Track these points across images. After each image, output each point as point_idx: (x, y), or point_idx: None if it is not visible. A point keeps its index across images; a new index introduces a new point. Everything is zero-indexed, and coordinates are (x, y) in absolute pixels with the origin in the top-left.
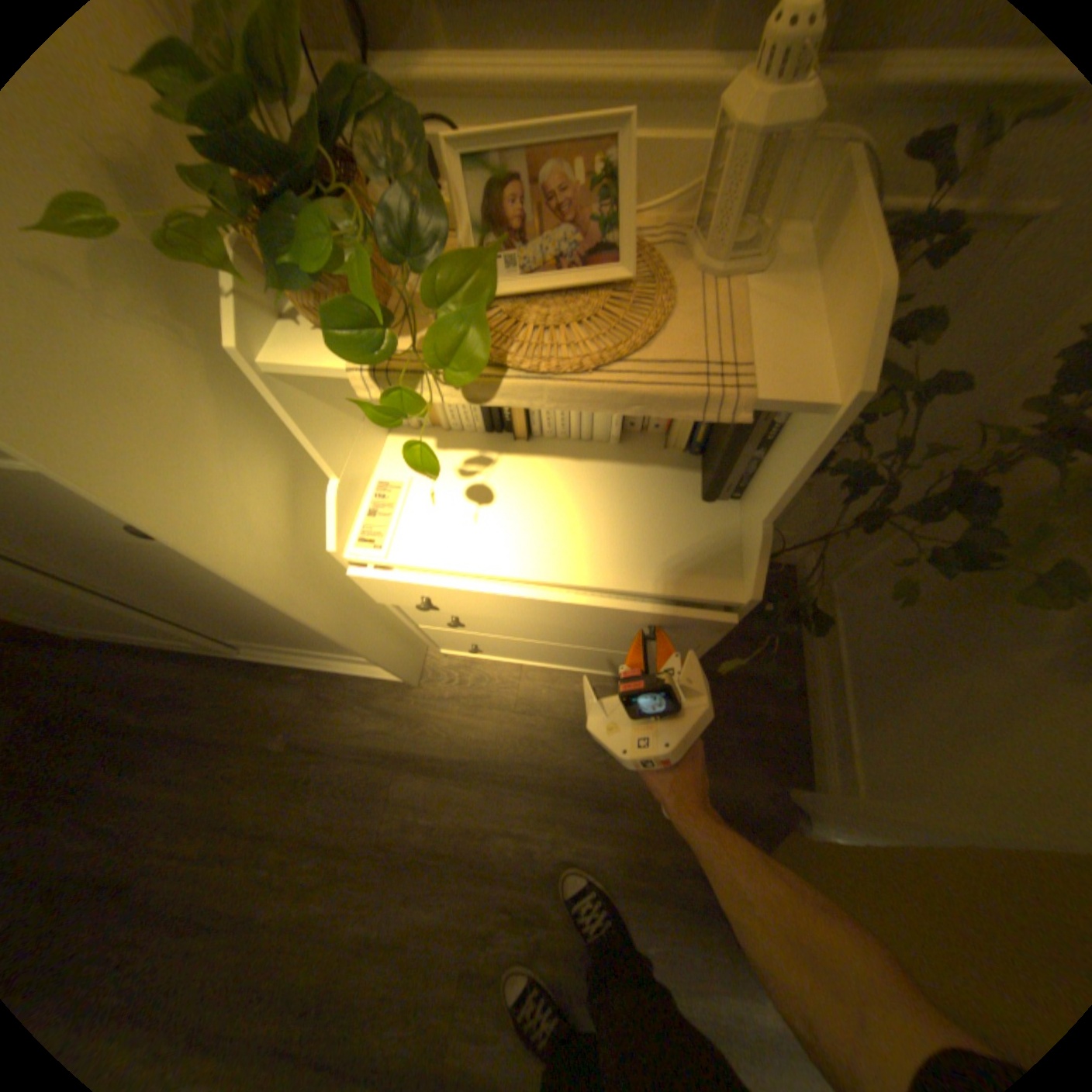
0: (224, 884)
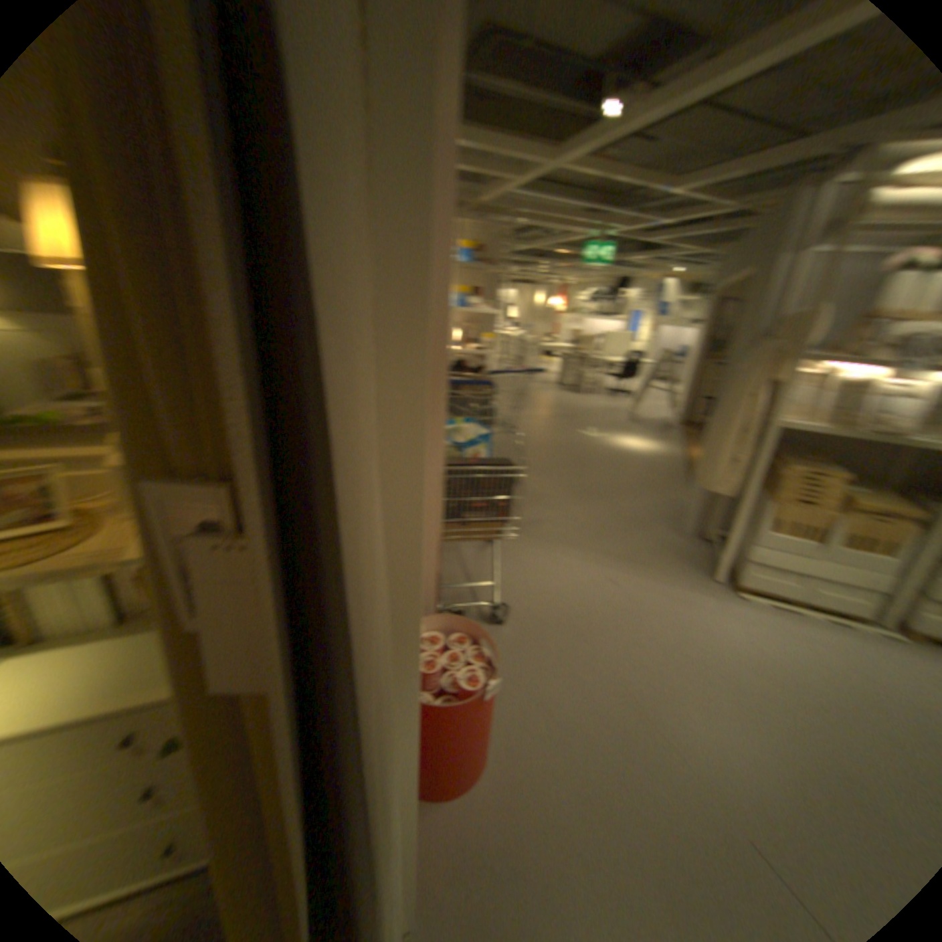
0: None
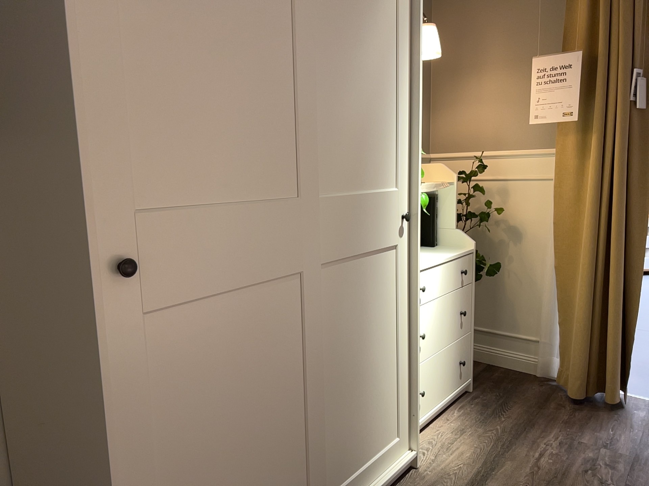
0: None
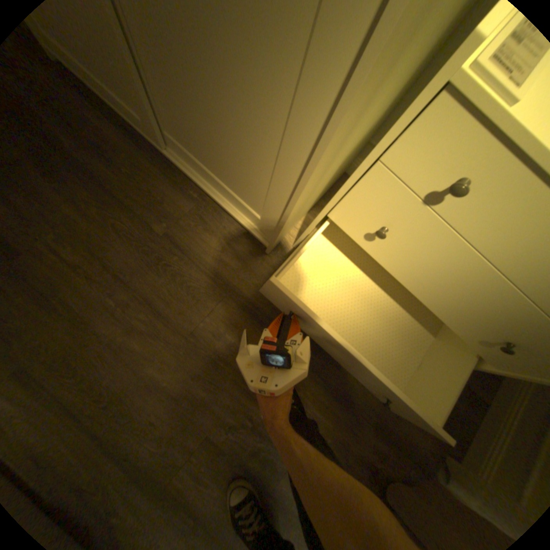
0: (81, 293)
